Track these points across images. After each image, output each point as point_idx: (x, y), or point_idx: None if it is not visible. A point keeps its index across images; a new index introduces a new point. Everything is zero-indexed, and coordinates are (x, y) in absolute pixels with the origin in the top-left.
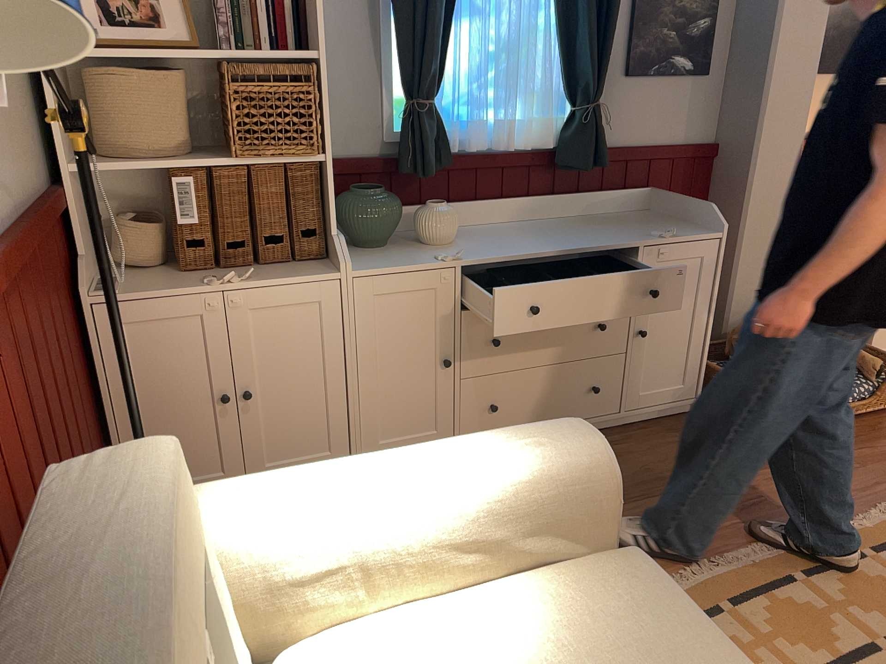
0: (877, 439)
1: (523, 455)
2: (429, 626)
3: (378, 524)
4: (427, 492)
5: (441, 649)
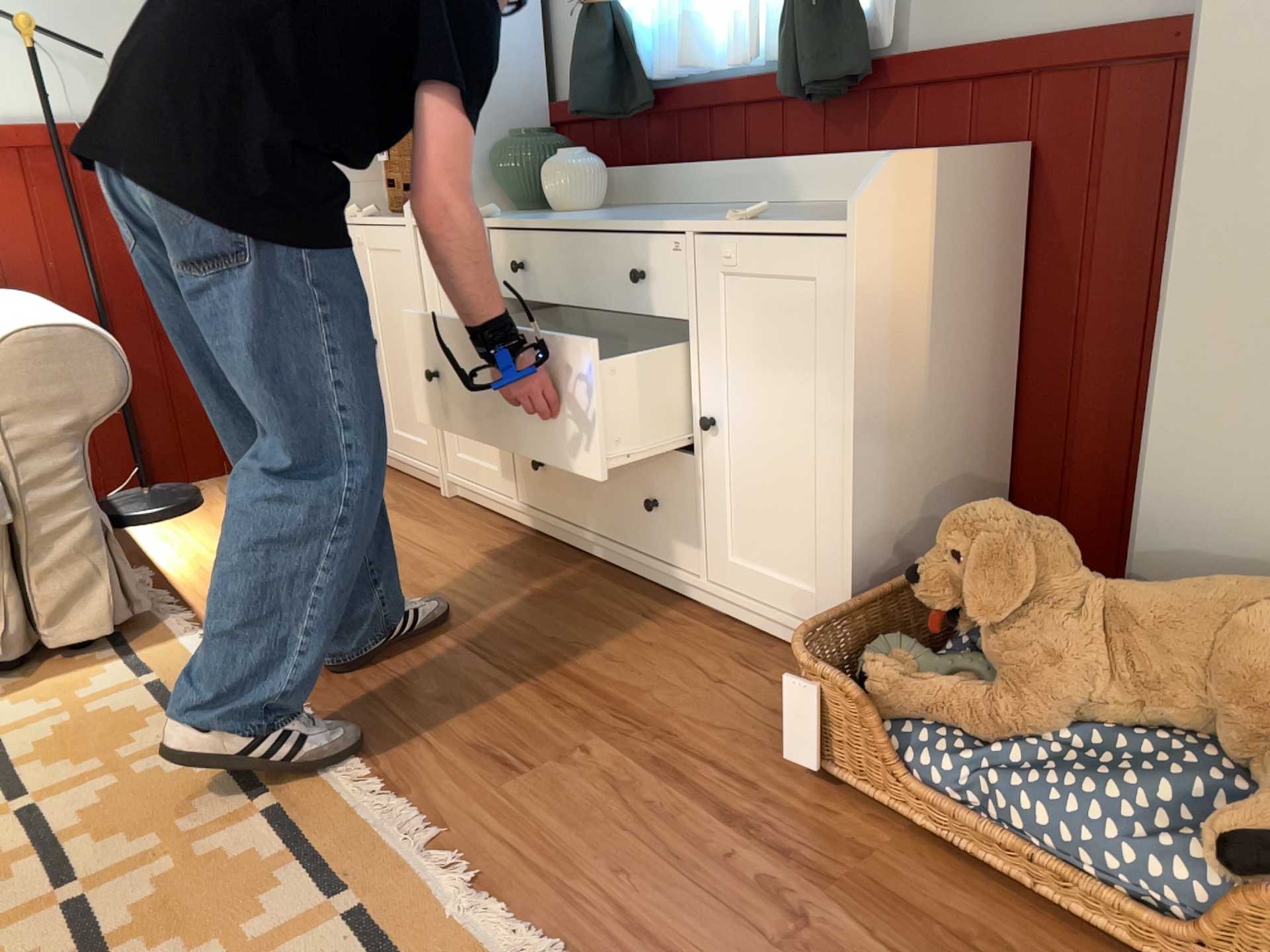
0: None
1: (12, 321)
2: None
3: None
4: None
5: None
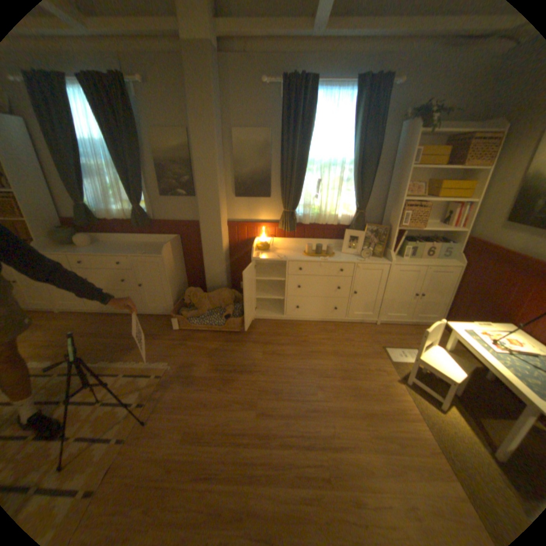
0: (210, 341)
1: None
2: None
3: None
4: None
5: None
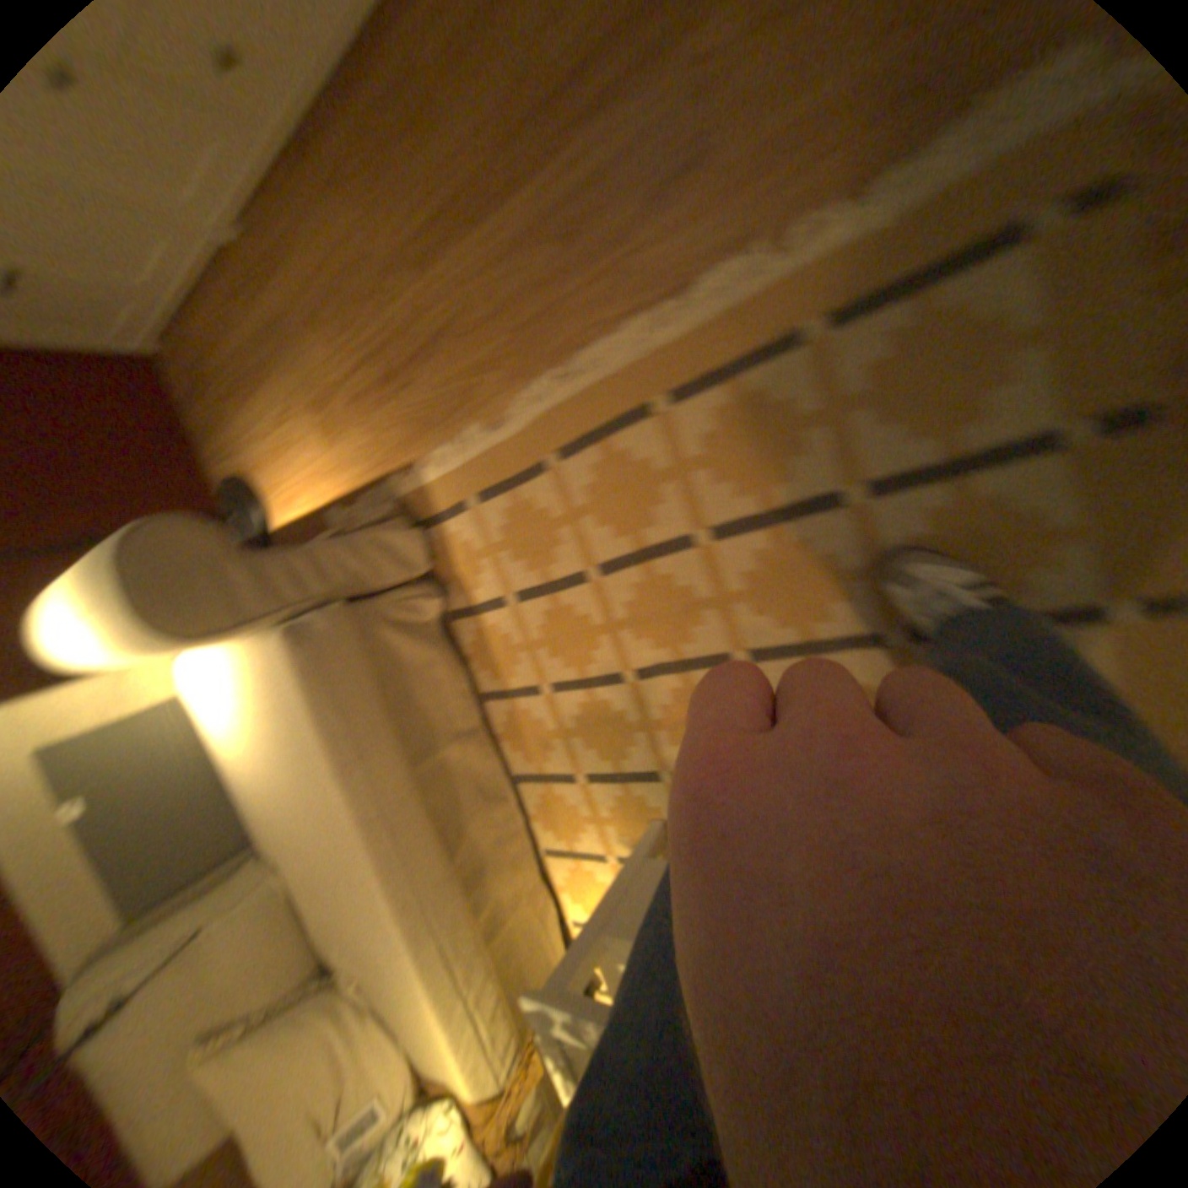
0: None
1: (97, 627)
2: (200, 675)
3: (98, 662)
4: (88, 652)
5: (208, 694)
